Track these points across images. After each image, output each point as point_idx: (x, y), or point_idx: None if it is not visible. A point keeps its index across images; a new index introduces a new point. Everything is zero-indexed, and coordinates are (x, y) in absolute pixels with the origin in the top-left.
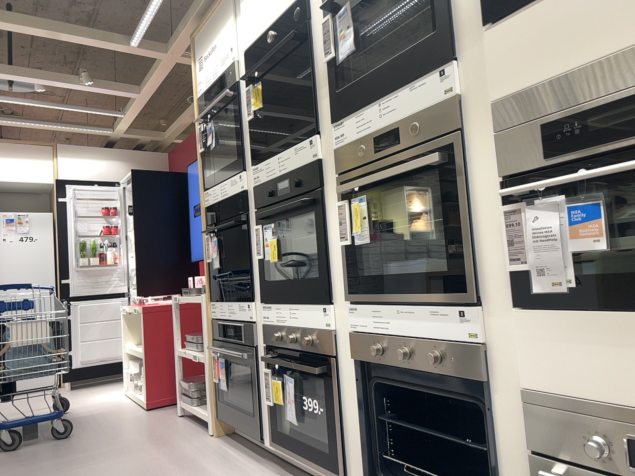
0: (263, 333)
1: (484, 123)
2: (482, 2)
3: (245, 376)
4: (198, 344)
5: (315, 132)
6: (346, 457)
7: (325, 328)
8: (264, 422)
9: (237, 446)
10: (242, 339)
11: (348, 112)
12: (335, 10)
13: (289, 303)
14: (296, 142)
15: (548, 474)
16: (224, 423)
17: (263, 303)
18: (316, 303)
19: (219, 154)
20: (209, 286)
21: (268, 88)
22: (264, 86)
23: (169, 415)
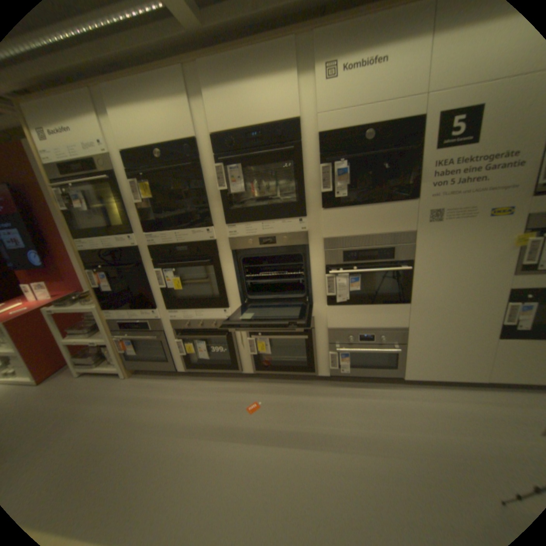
0: (171, 325)
1: (318, 244)
2: (323, 199)
3: (137, 342)
4: (86, 335)
5: (211, 226)
6: (240, 363)
7: (225, 319)
8: (175, 363)
9: (150, 378)
10: (148, 329)
11: (239, 223)
12: (225, 162)
13: (195, 309)
14: (192, 228)
15: (334, 349)
16: (131, 370)
17: (168, 310)
18: (217, 309)
19: (81, 213)
20: (89, 300)
21: (151, 183)
22: (149, 183)
23: (66, 382)
